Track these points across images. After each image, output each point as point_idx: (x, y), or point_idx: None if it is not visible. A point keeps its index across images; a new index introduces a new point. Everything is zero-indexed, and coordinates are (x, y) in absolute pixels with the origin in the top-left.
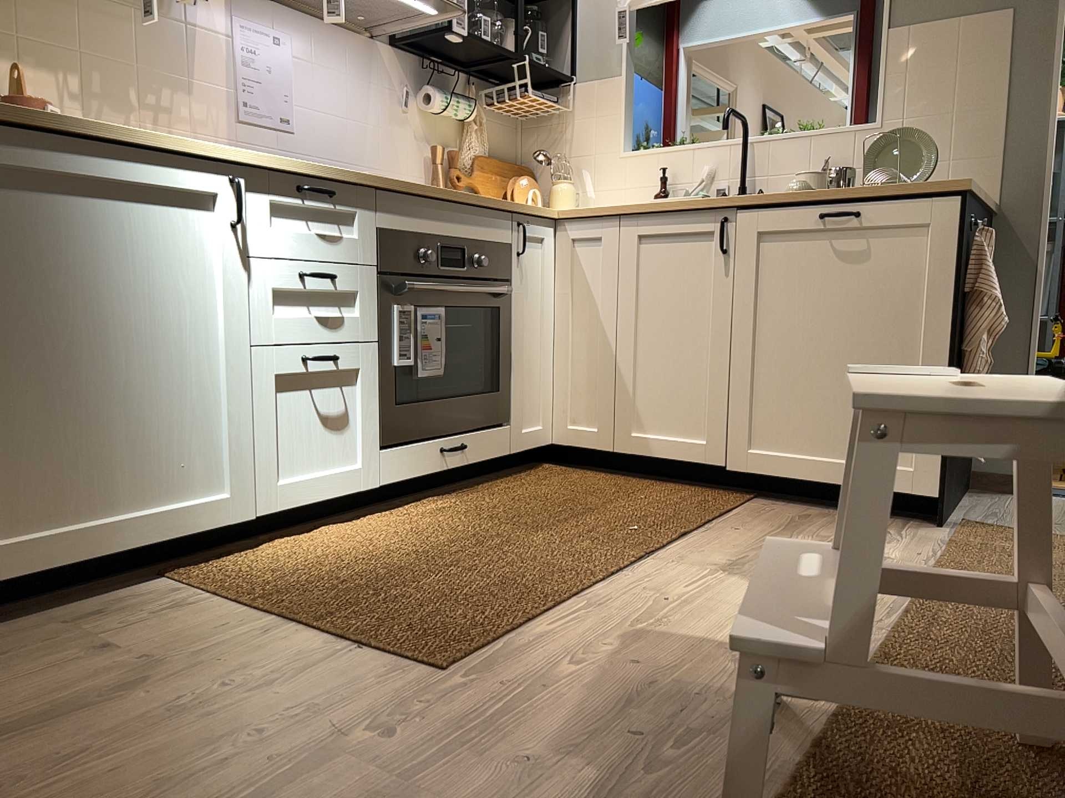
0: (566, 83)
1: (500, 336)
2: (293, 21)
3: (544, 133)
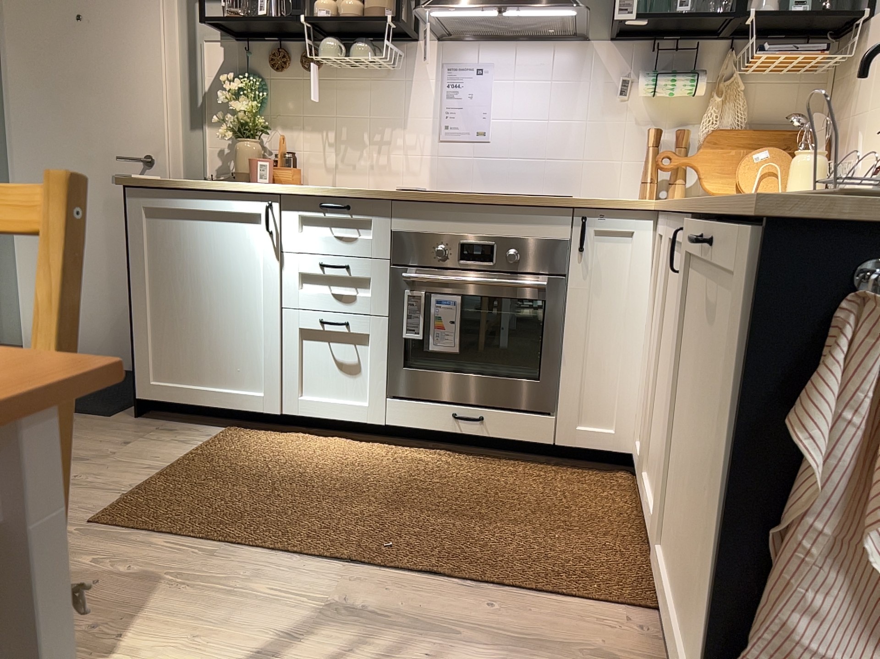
0: (863, 20)
1: (549, 331)
2: (495, 50)
3: (842, 88)
